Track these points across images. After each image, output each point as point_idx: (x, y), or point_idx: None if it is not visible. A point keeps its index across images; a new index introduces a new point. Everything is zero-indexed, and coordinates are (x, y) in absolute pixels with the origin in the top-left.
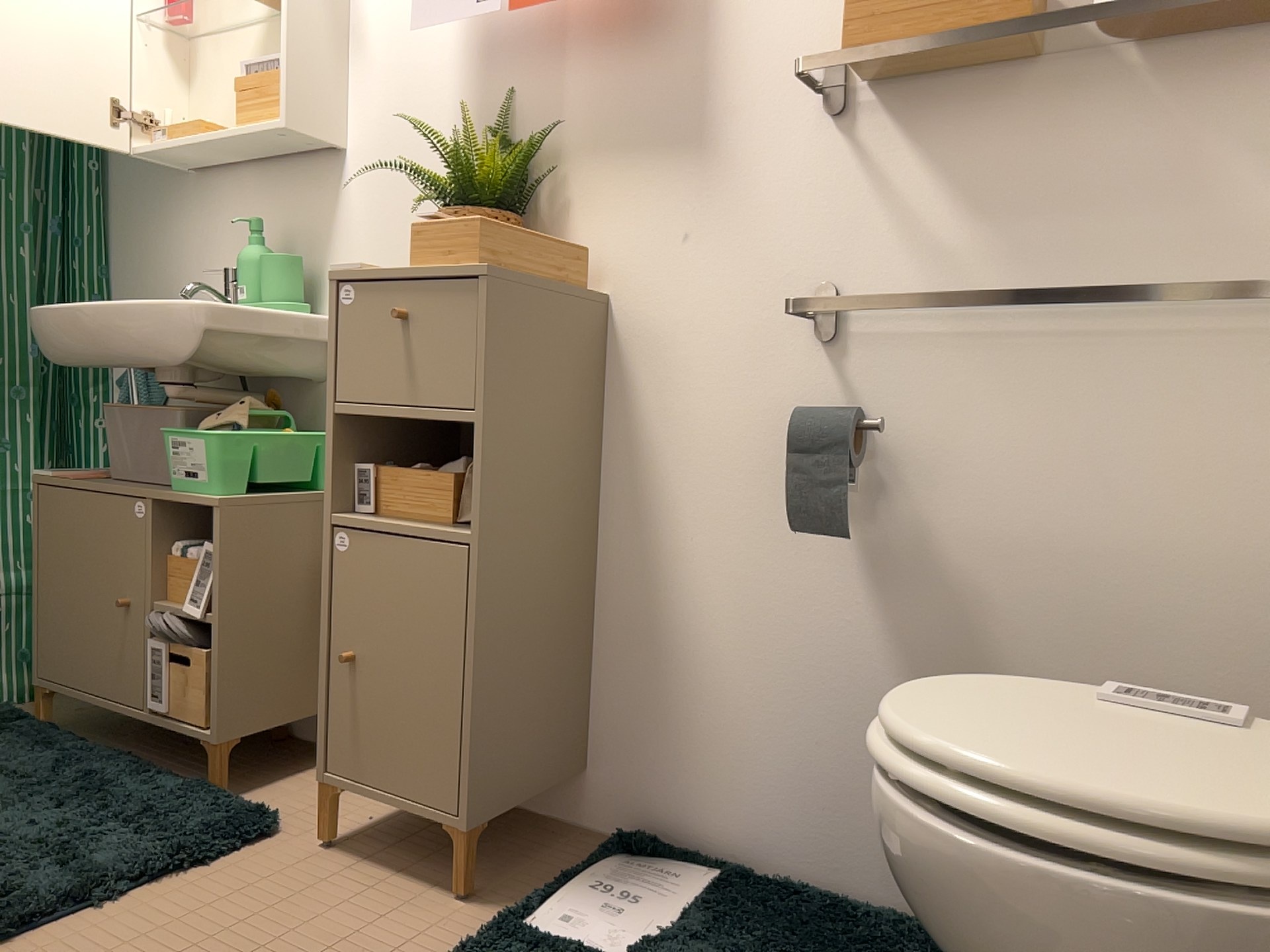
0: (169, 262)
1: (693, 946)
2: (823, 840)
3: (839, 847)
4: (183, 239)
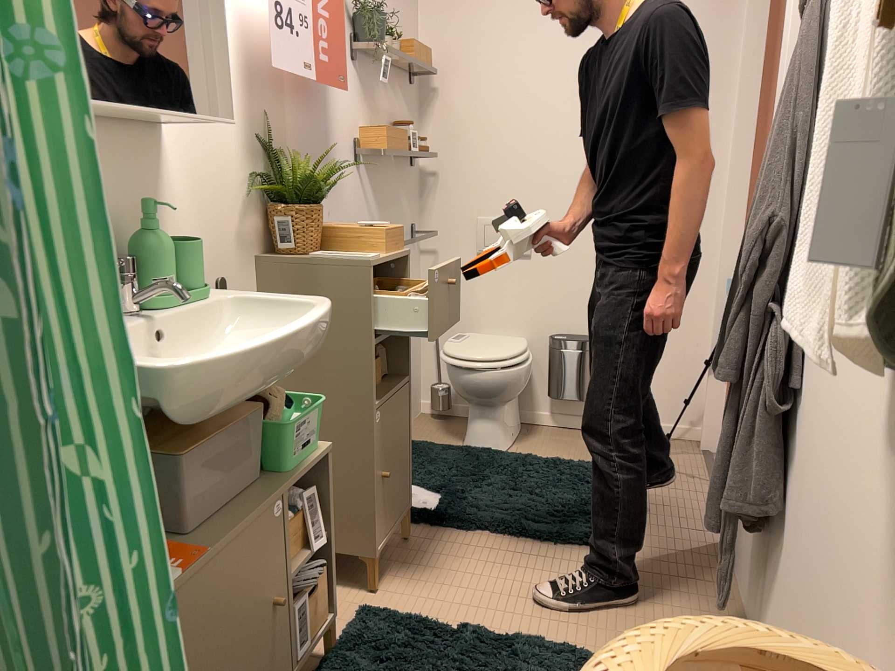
0: None
1: (432, 478)
2: None
3: None
4: None
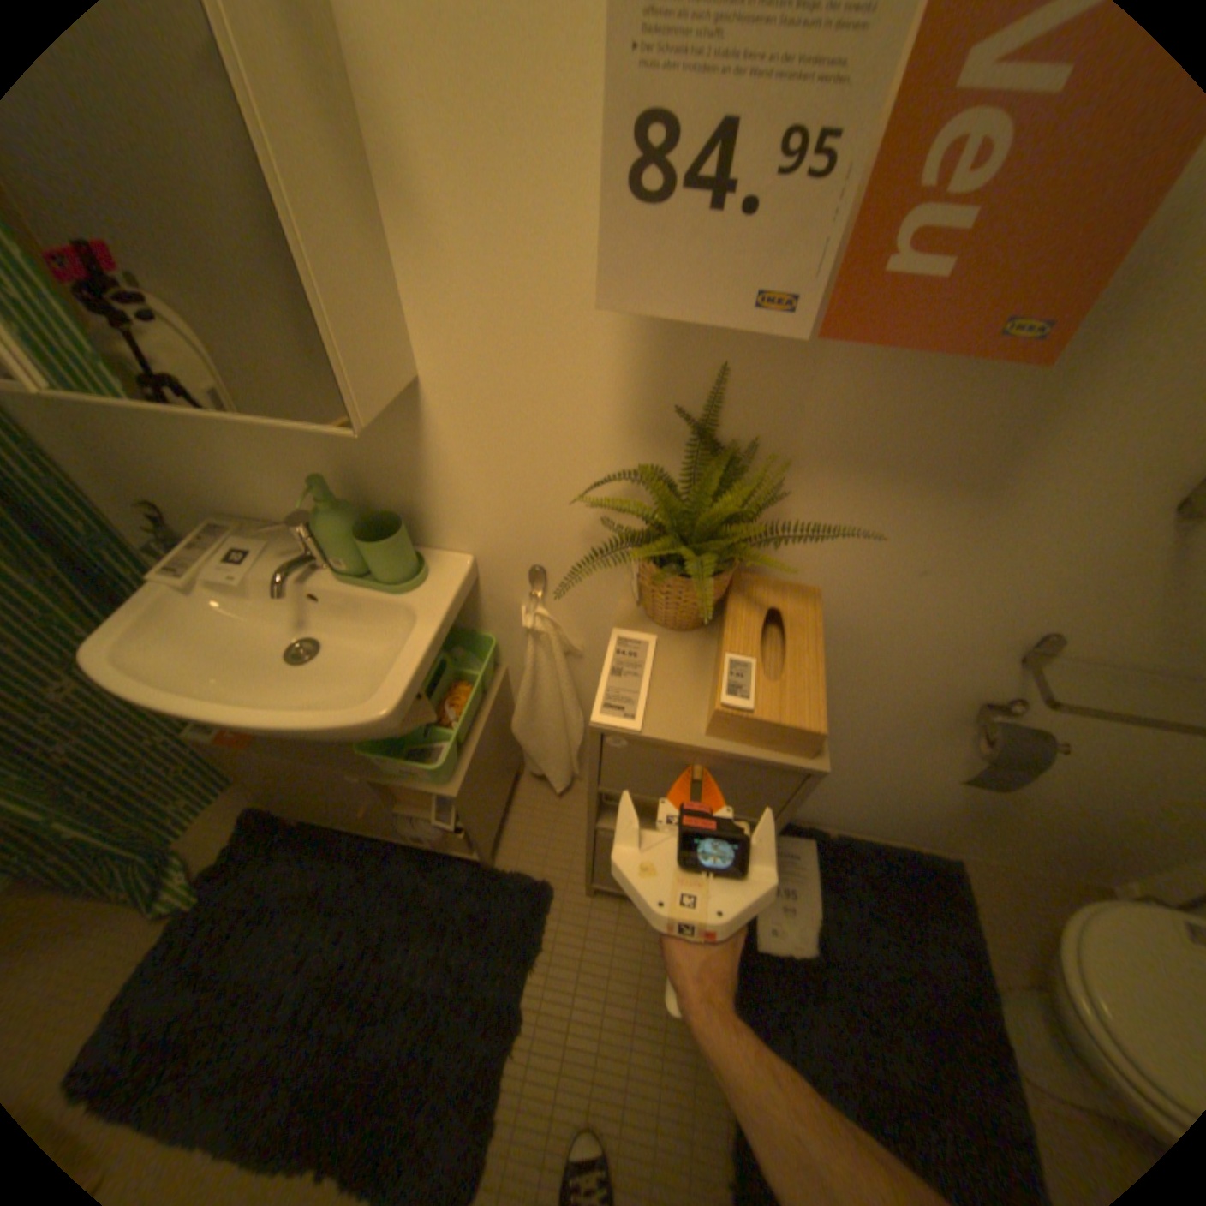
0: (141, 447)
1: (847, 935)
2: (872, 824)
3: (882, 827)
4: (151, 426)
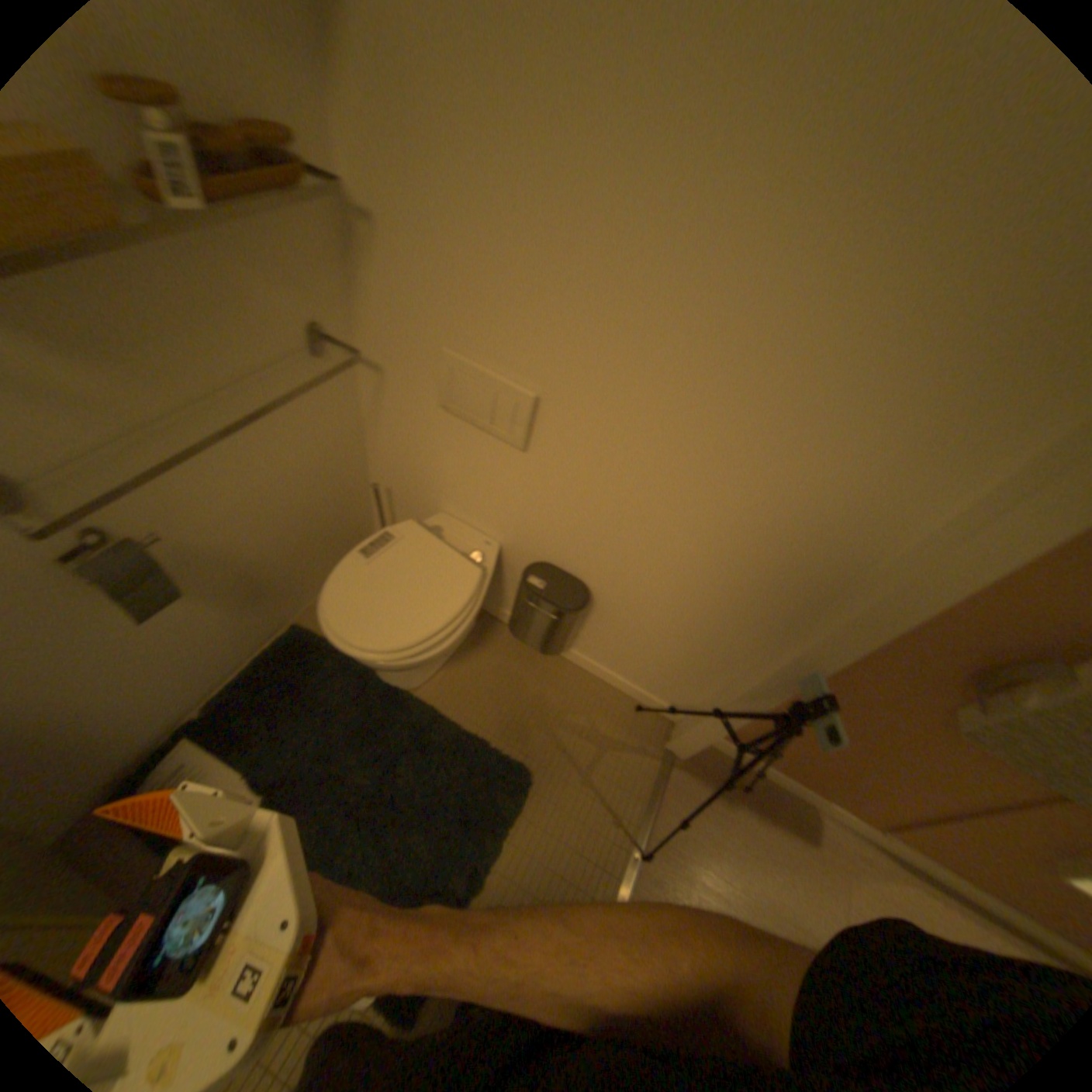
0: None
1: (263, 762)
2: (206, 678)
3: (215, 671)
4: None
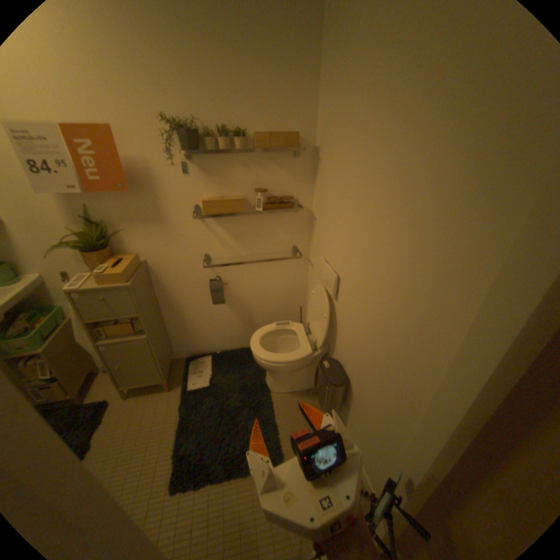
0: None
1: (218, 376)
2: (226, 343)
3: (229, 343)
4: None
